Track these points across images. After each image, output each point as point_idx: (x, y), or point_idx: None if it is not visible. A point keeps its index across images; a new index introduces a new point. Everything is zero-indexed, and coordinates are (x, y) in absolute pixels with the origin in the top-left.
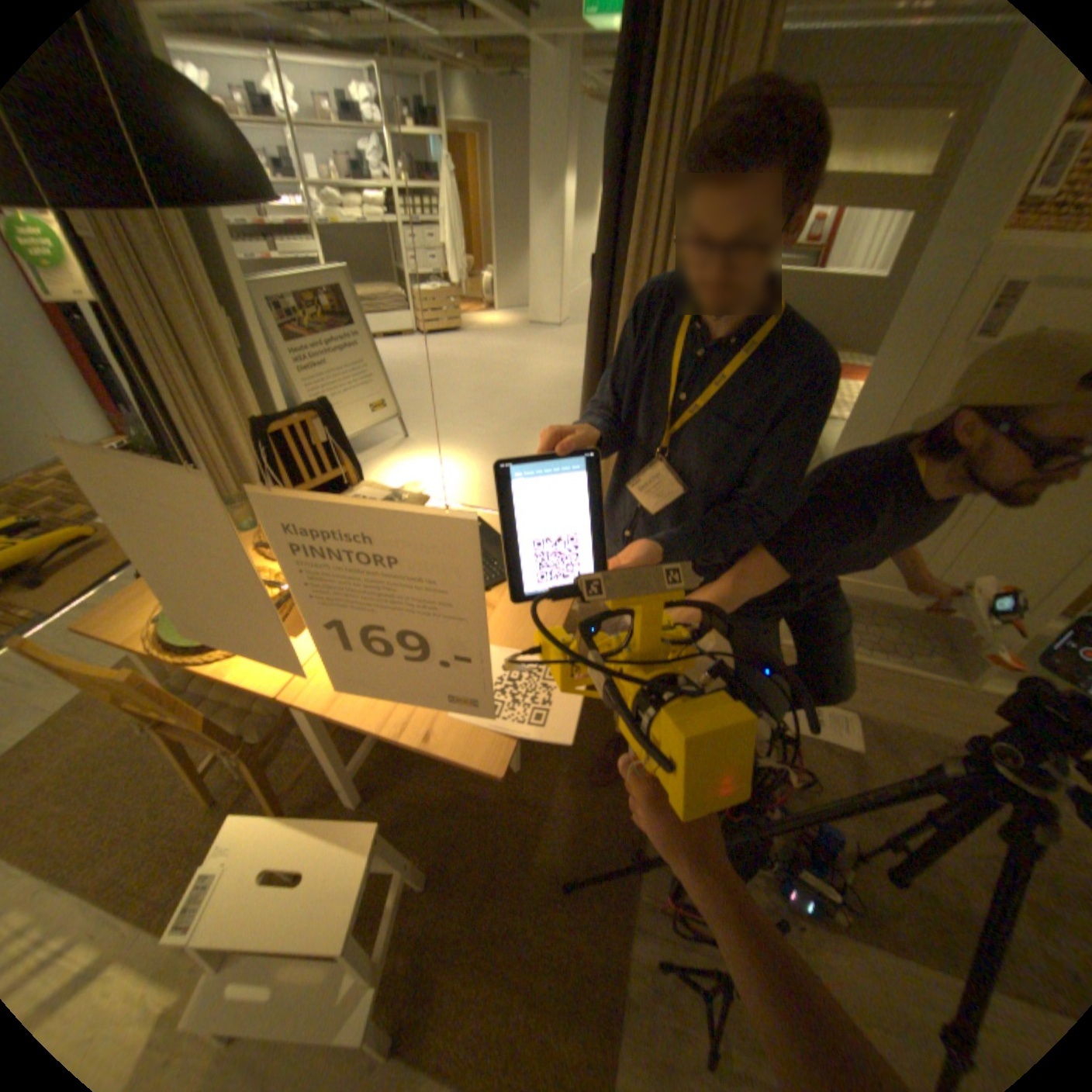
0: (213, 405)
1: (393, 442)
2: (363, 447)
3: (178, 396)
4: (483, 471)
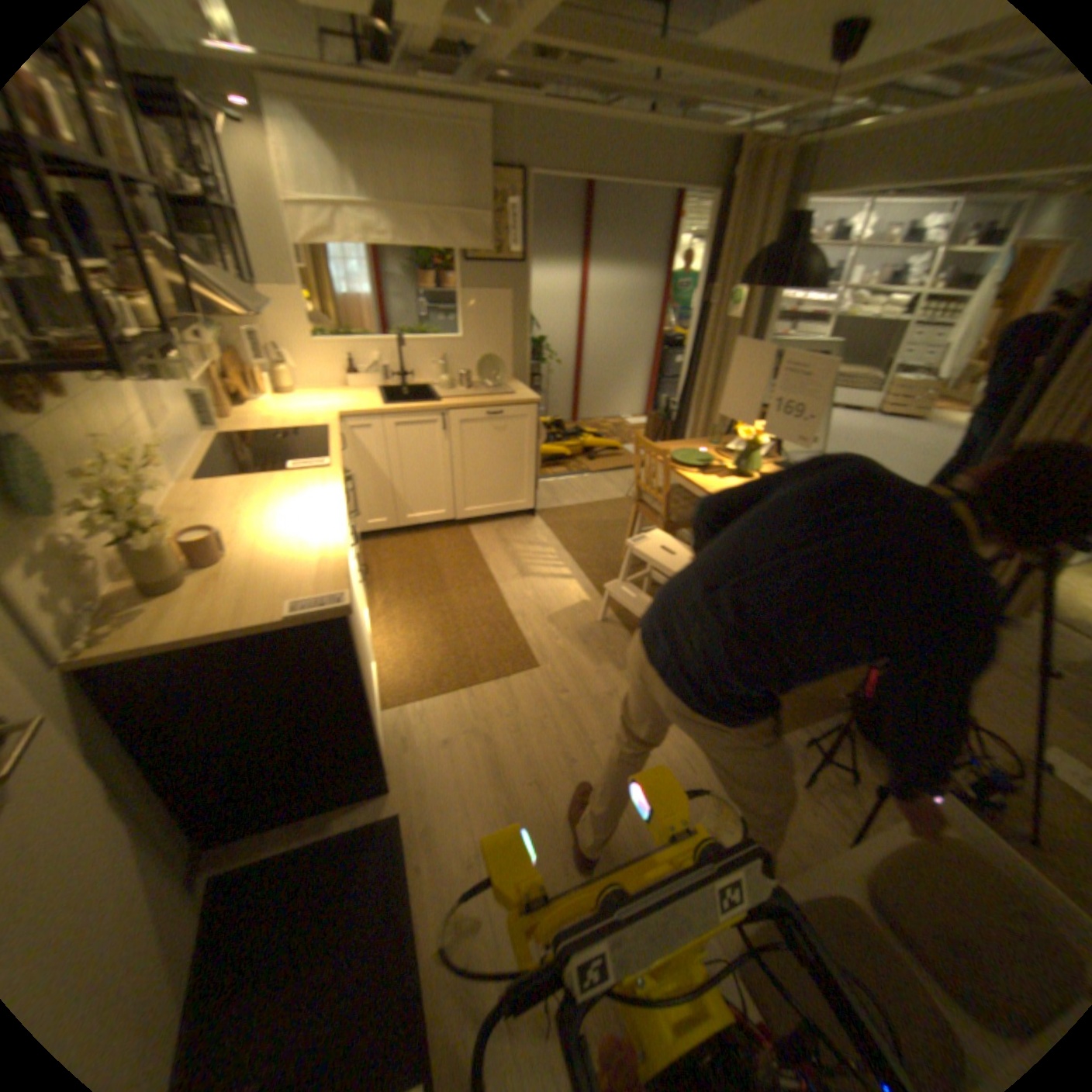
0: (715, 401)
1: None
2: None
3: (702, 391)
4: None
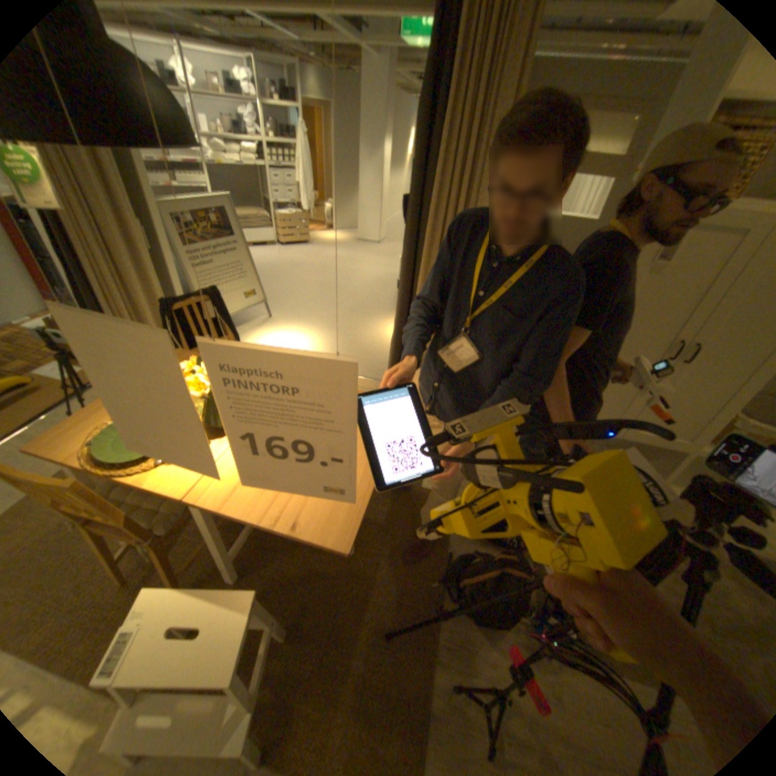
0: (128, 289)
1: (260, 320)
2: (238, 323)
3: (102, 281)
4: (326, 342)
